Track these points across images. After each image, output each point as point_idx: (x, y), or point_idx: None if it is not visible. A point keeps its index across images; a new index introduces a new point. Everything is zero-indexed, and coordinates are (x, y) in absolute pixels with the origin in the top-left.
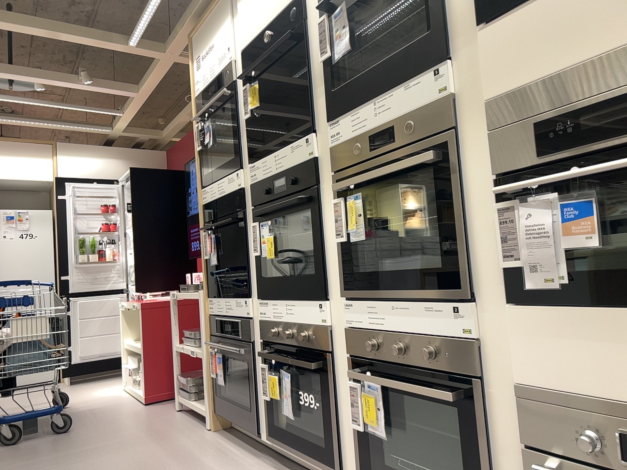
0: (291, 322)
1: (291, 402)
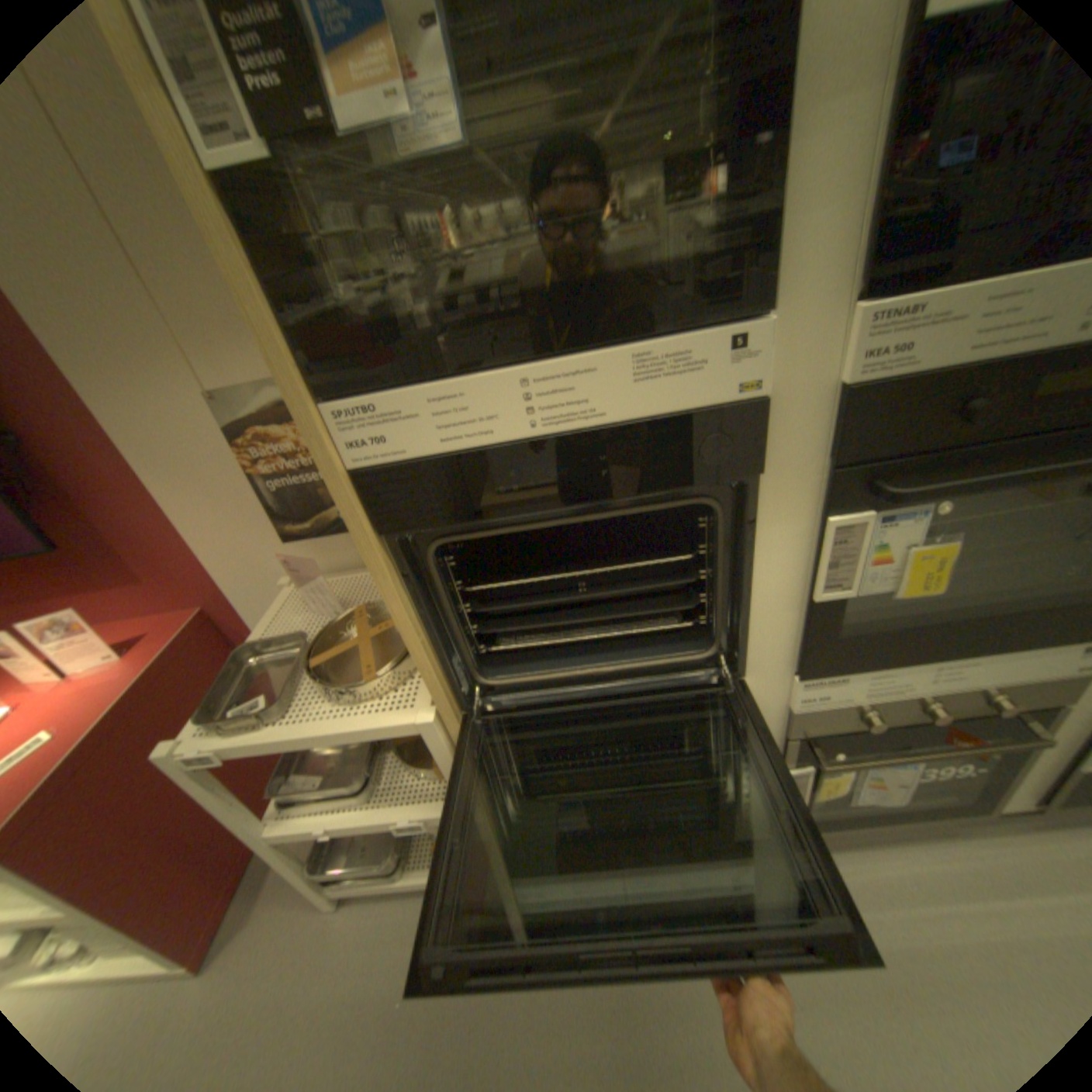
0: (947, 692)
1: (908, 792)
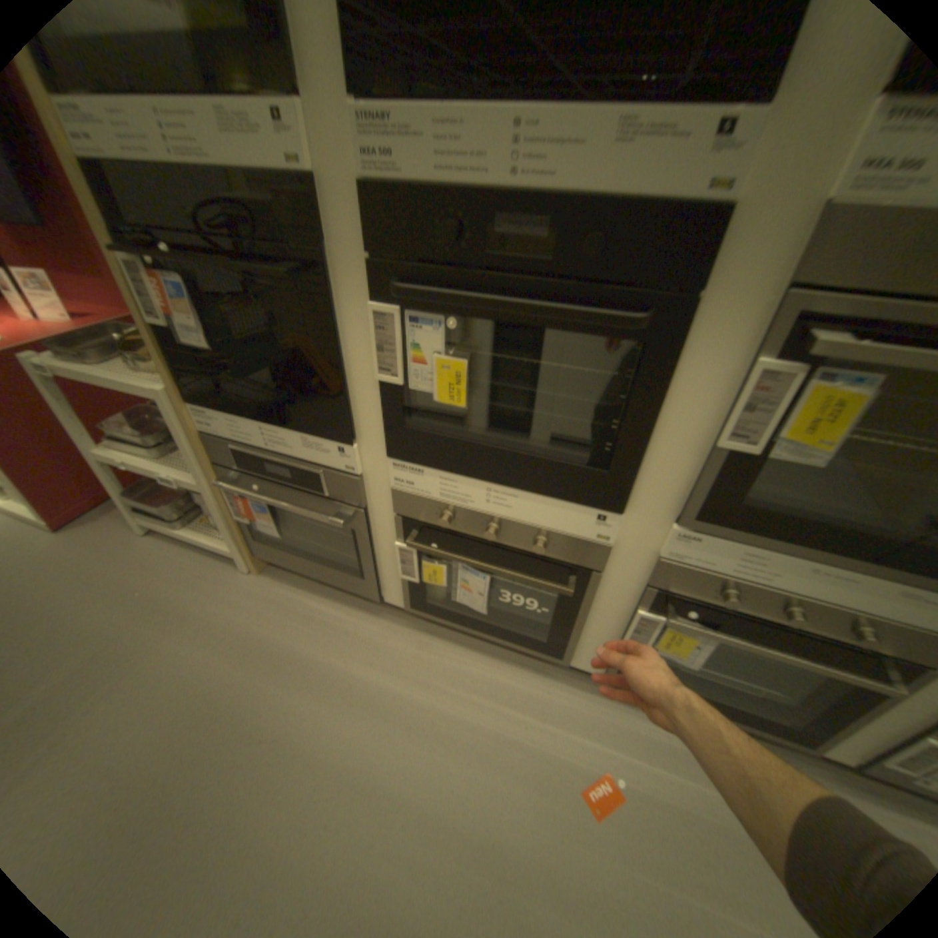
0: (499, 515)
1: (485, 601)
